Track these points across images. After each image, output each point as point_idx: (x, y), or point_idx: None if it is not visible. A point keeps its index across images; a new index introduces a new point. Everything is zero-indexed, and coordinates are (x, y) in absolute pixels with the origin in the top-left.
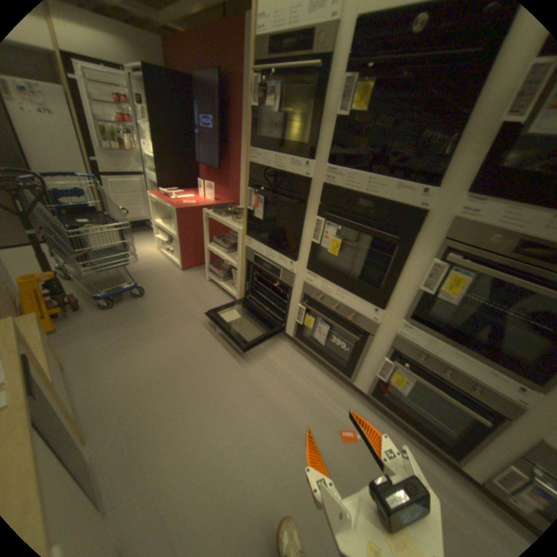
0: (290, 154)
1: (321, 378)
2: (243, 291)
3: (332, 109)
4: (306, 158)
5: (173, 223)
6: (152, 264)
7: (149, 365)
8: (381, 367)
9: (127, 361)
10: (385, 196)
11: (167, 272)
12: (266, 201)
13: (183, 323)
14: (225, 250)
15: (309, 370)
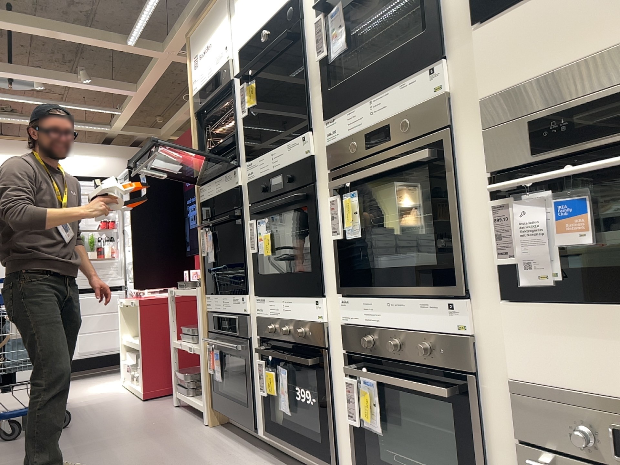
0: (223, 172)
1: None
2: (209, 391)
3: (240, 117)
4: (232, 168)
5: (140, 326)
6: (105, 398)
7: None
8: (349, 403)
9: None
10: (284, 162)
11: (120, 403)
12: (216, 237)
13: (106, 446)
14: (193, 337)
15: None
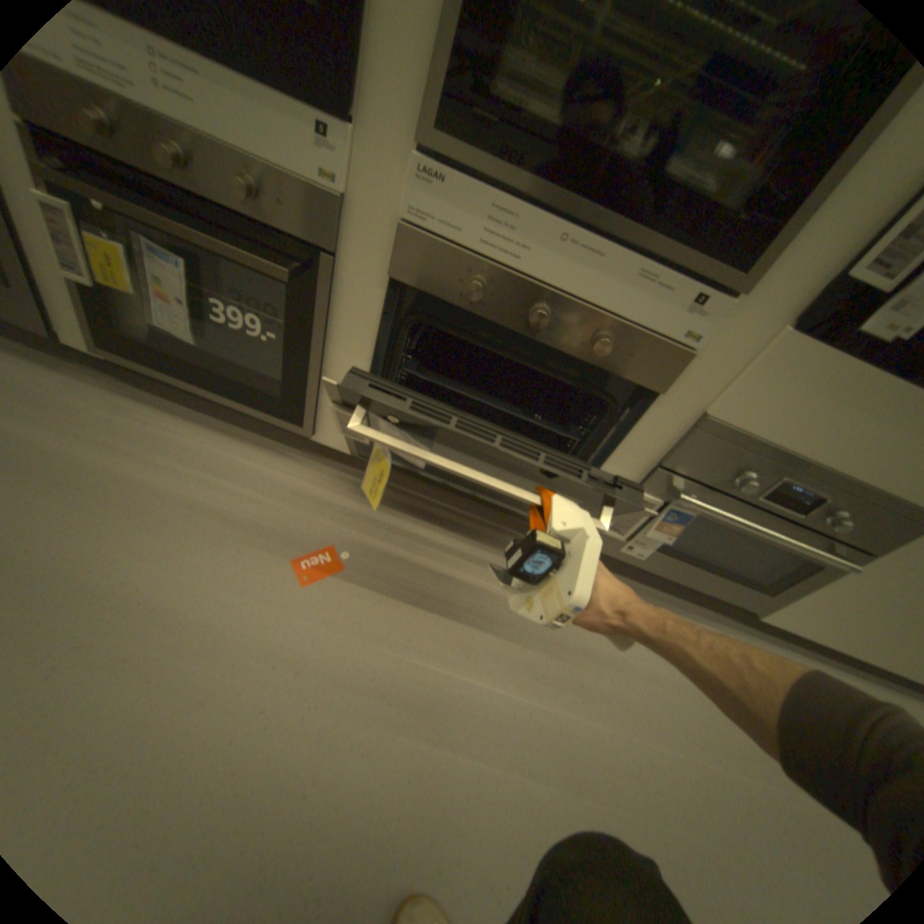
0: None
1: (223, 448)
2: None
3: None
4: None
5: None
6: None
7: None
8: (372, 360)
9: None
10: None
11: None
12: None
13: None
14: None
15: (179, 436)
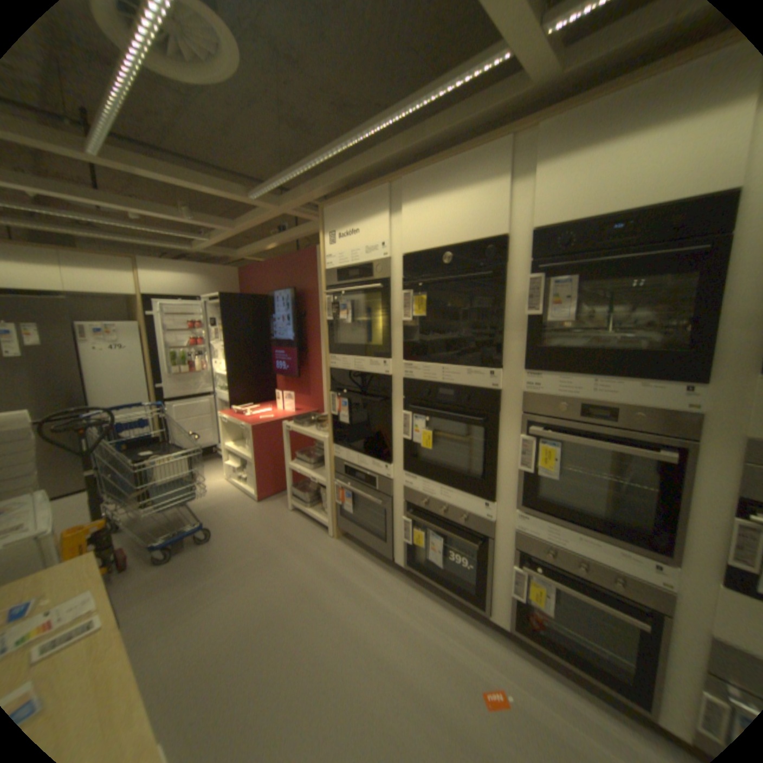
0: (367, 356)
1: (450, 621)
2: (335, 516)
3: (397, 317)
4: (382, 359)
5: (247, 443)
6: (220, 500)
7: (216, 634)
8: (514, 583)
9: (187, 632)
10: (460, 383)
11: (238, 507)
12: (350, 404)
13: (260, 570)
14: (310, 467)
15: (432, 612)
